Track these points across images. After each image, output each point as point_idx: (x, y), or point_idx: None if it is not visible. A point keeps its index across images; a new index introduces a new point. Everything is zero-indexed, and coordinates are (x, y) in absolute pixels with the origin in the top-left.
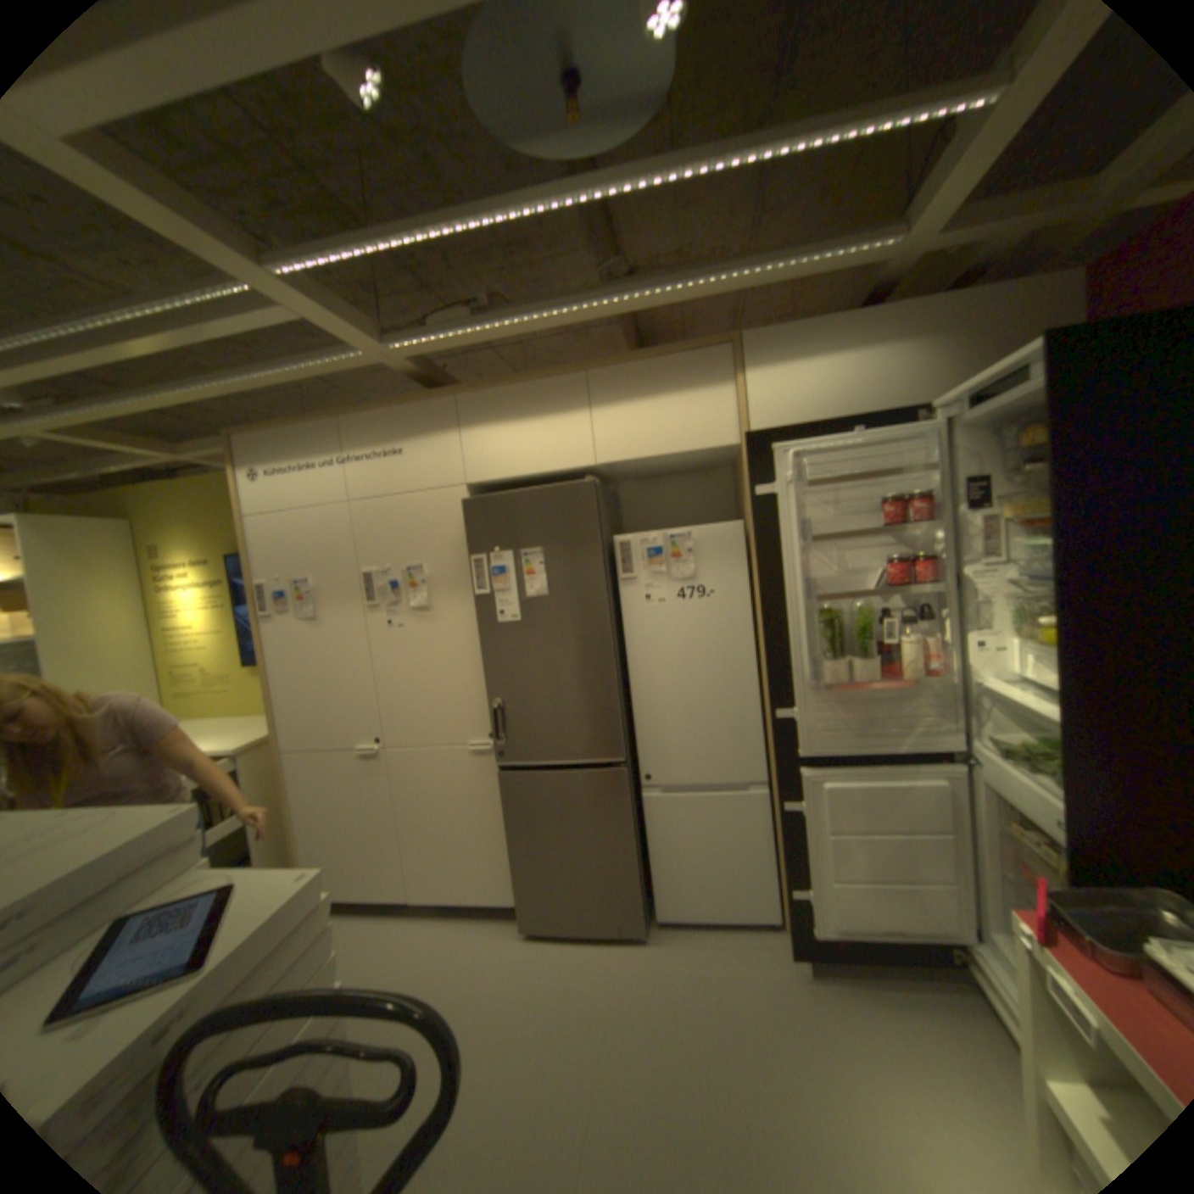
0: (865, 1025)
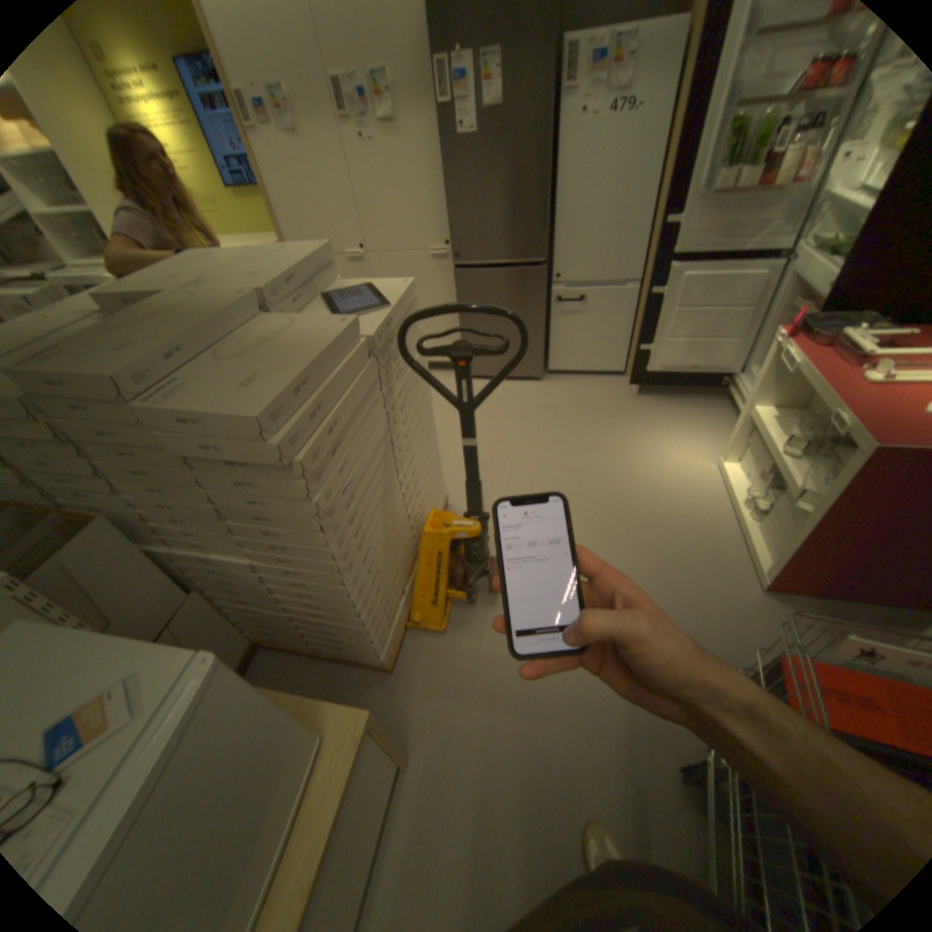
0: (662, 411)
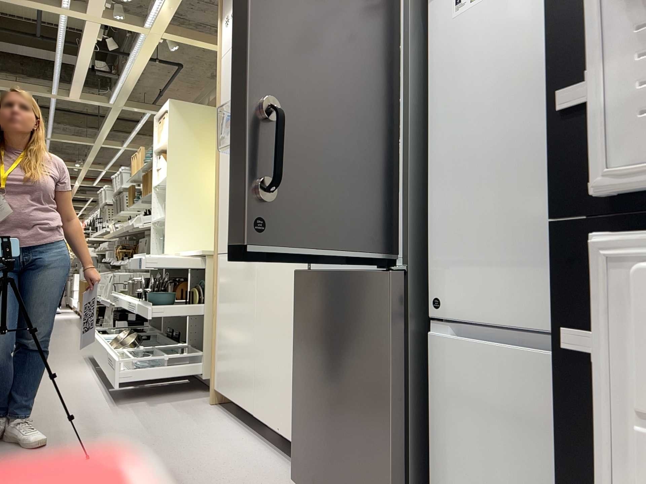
0: None
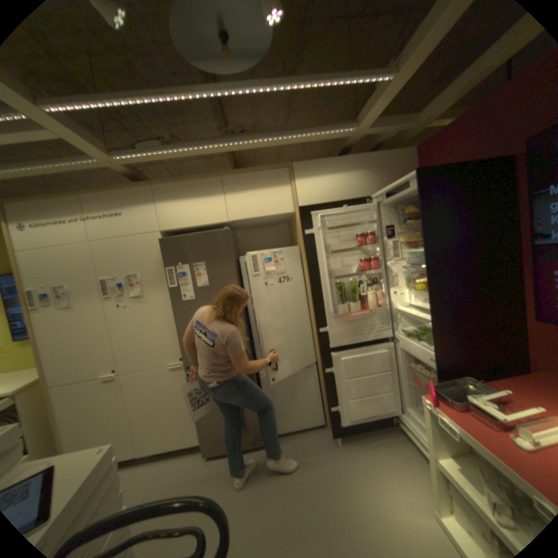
0: (365, 459)
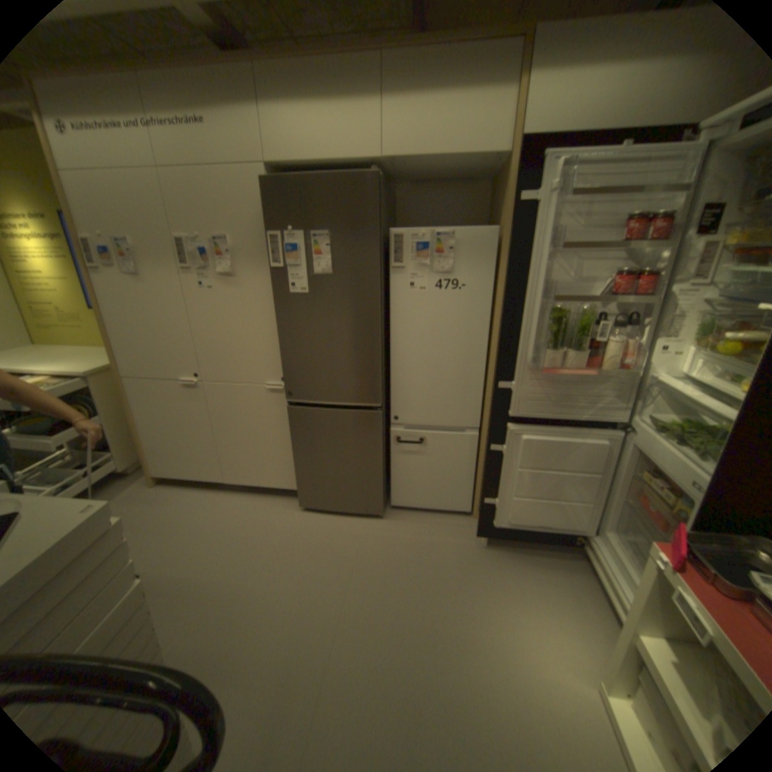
0: (516, 575)
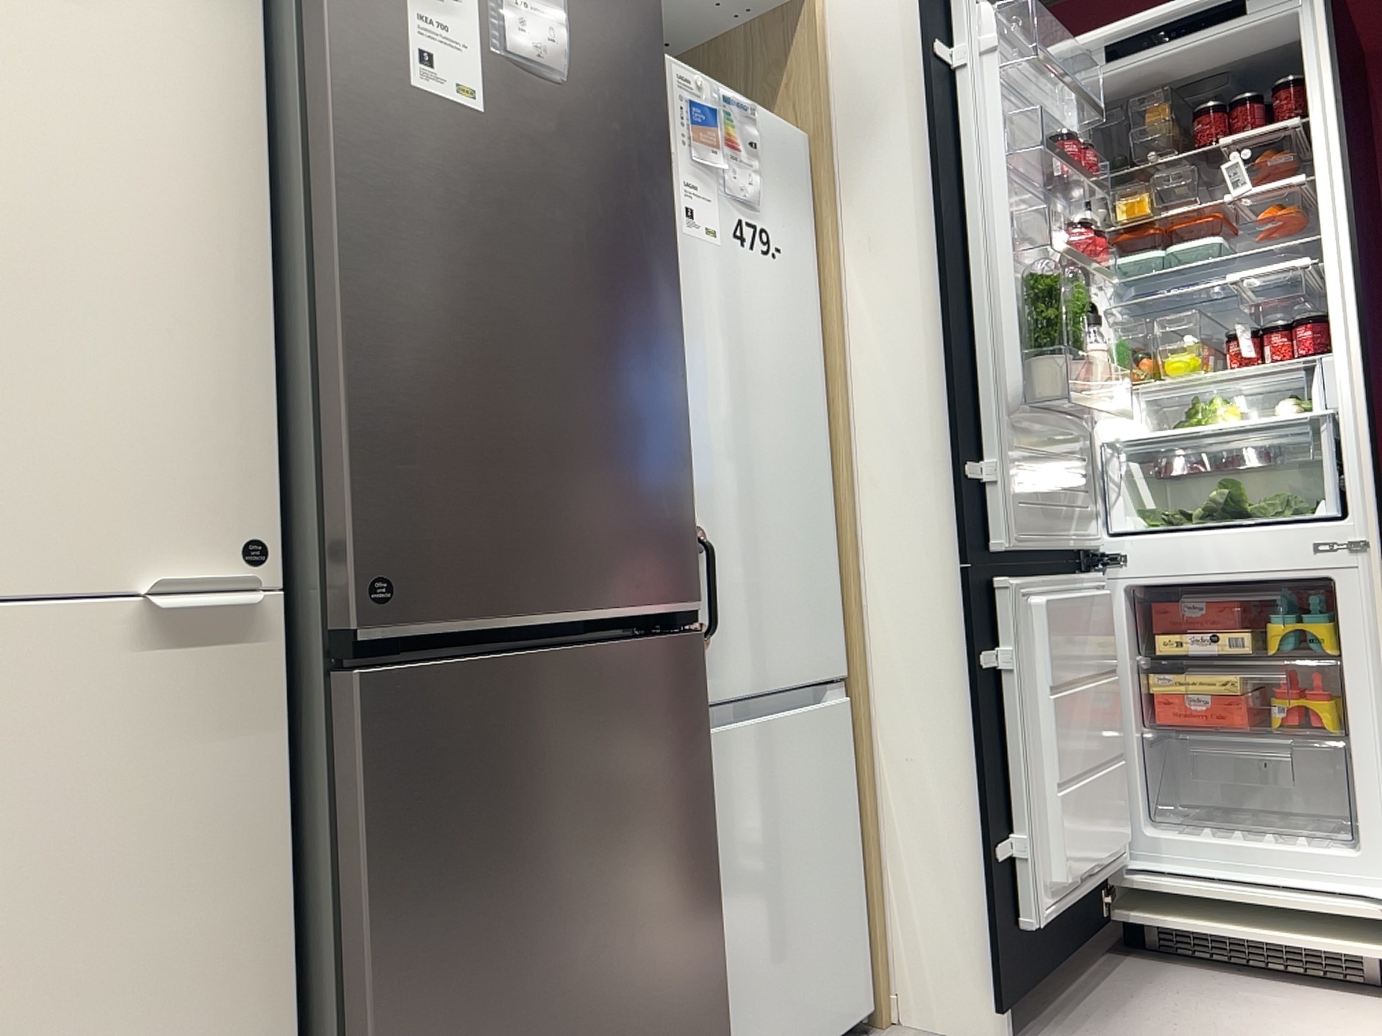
0: None
